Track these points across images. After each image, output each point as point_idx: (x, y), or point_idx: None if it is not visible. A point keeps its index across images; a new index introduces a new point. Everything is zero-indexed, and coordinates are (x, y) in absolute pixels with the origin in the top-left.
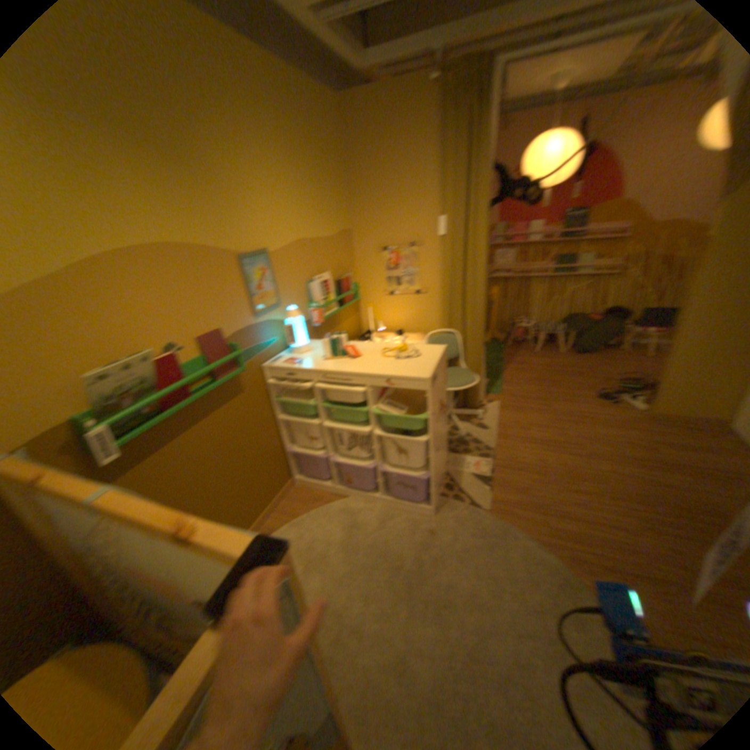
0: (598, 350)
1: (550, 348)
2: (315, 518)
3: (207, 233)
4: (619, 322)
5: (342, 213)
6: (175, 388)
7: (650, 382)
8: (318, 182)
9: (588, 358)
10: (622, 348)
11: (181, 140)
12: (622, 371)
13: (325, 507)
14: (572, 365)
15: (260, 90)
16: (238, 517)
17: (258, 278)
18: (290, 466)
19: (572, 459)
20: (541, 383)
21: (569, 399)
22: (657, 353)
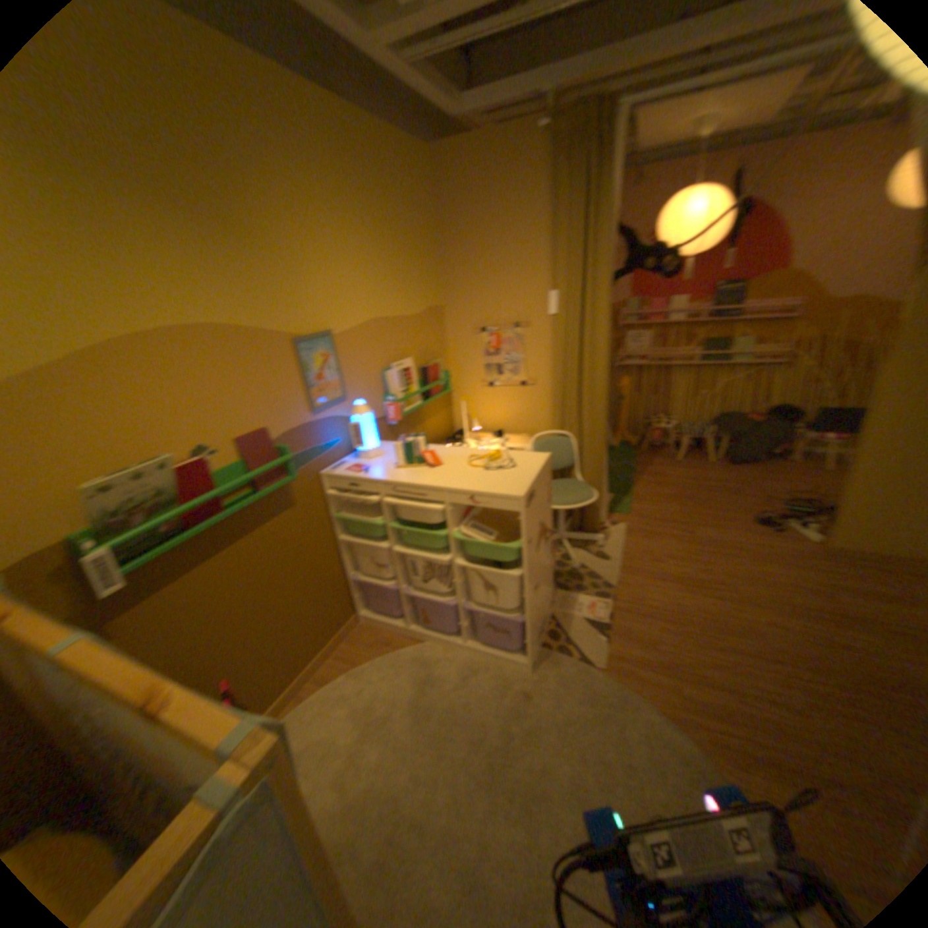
0: (759, 461)
1: (696, 455)
2: (379, 668)
3: (254, 312)
4: (787, 425)
5: (431, 287)
6: (201, 502)
7: (827, 505)
8: (400, 251)
9: (745, 470)
10: (791, 459)
11: (225, 204)
12: (790, 488)
13: (393, 654)
14: (724, 478)
15: (328, 143)
16: (281, 663)
17: (318, 366)
18: (353, 599)
19: (718, 605)
20: (682, 501)
21: (718, 524)
22: (839, 467)
